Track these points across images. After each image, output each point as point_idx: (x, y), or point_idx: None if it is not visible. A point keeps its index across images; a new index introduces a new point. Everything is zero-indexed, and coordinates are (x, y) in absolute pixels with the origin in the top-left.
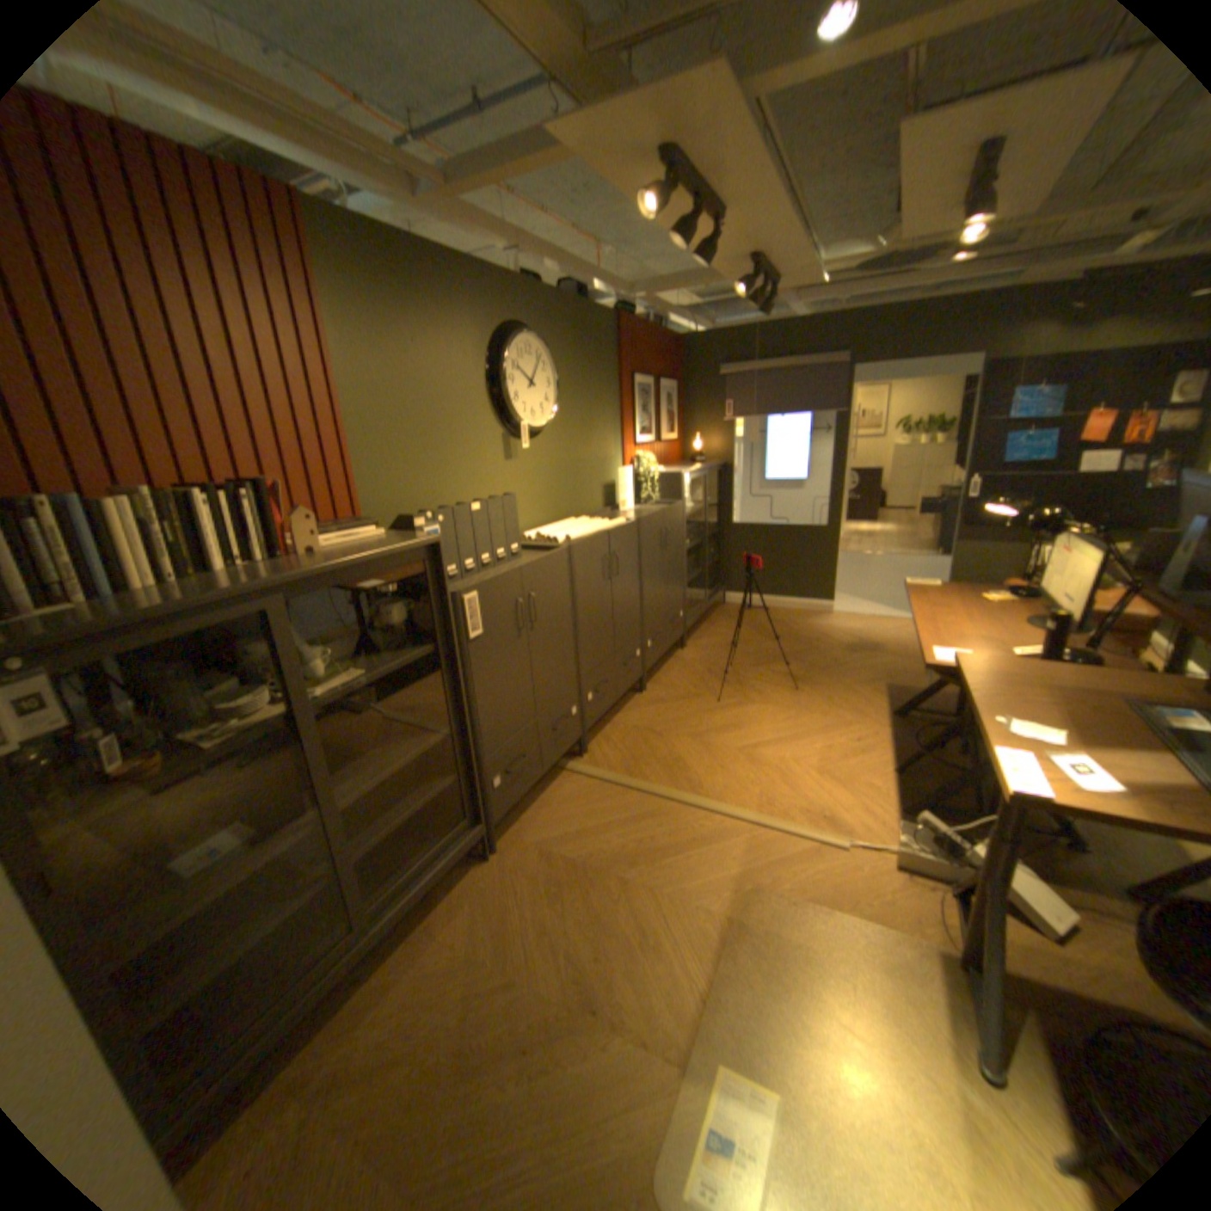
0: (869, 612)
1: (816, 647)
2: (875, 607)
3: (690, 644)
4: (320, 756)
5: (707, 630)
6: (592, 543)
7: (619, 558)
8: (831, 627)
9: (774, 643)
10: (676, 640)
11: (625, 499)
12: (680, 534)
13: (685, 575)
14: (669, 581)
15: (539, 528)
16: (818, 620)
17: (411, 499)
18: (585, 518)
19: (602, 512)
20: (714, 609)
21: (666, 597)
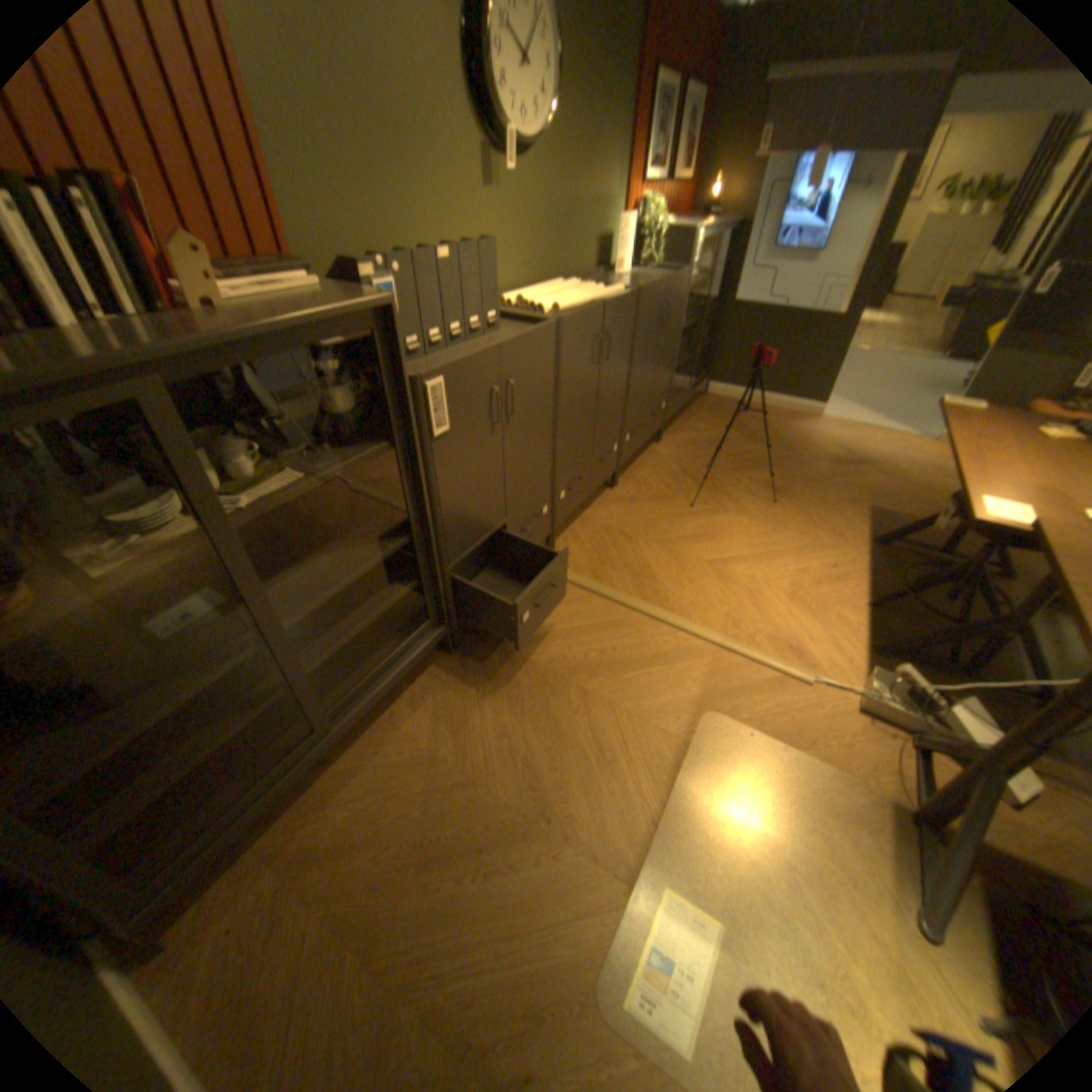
0: (861, 419)
1: (799, 454)
2: (868, 413)
3: (667, 437)
4: (254, 578)
5: (685, 423)
6: (584, 316)
7: (613, 336)
8: (818, 432)
9: (756, 445)
10: (654, 433)
11: (622, 257)
12: (679, 309)
13: (676, 360)
14: (659, 368)
15: (521, 288)
16: (805, 423)
17: (358, 233)
18: (575, 279)
19: (594, 273)
20: (694, 398)
21: (653, 385)
